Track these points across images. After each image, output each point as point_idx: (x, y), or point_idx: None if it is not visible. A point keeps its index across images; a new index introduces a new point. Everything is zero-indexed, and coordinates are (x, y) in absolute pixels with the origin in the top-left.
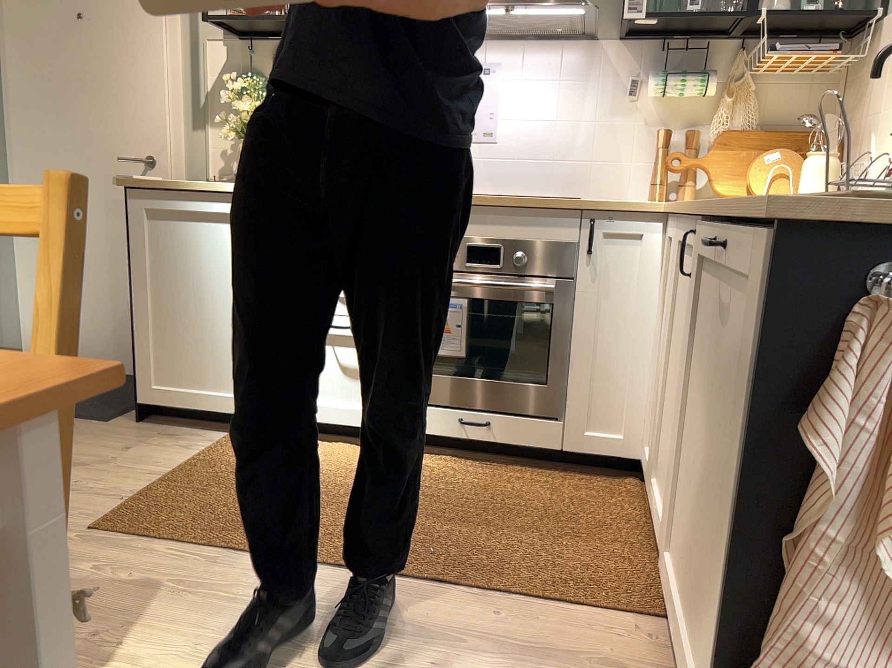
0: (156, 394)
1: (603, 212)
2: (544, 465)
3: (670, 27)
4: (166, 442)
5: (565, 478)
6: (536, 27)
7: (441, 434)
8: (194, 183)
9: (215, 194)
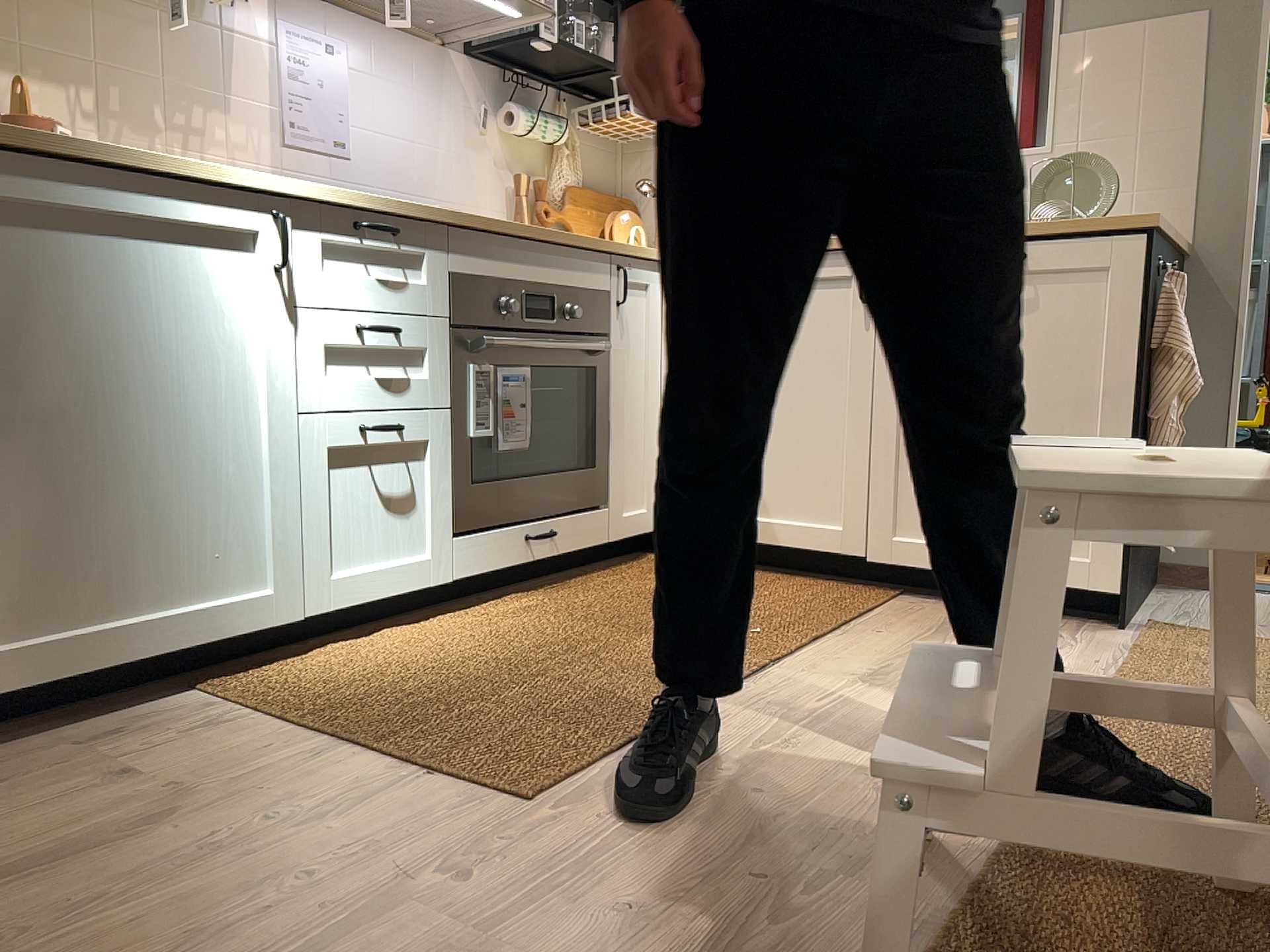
0: (9, 664)
1: (626, 255)
2: (572, 573)
3: (529, 58)
4: (143, 739)
5: (612, 572)
6: (418, 13)
7: (507, 562)
8: (107, 149)
9: (155, 179)
